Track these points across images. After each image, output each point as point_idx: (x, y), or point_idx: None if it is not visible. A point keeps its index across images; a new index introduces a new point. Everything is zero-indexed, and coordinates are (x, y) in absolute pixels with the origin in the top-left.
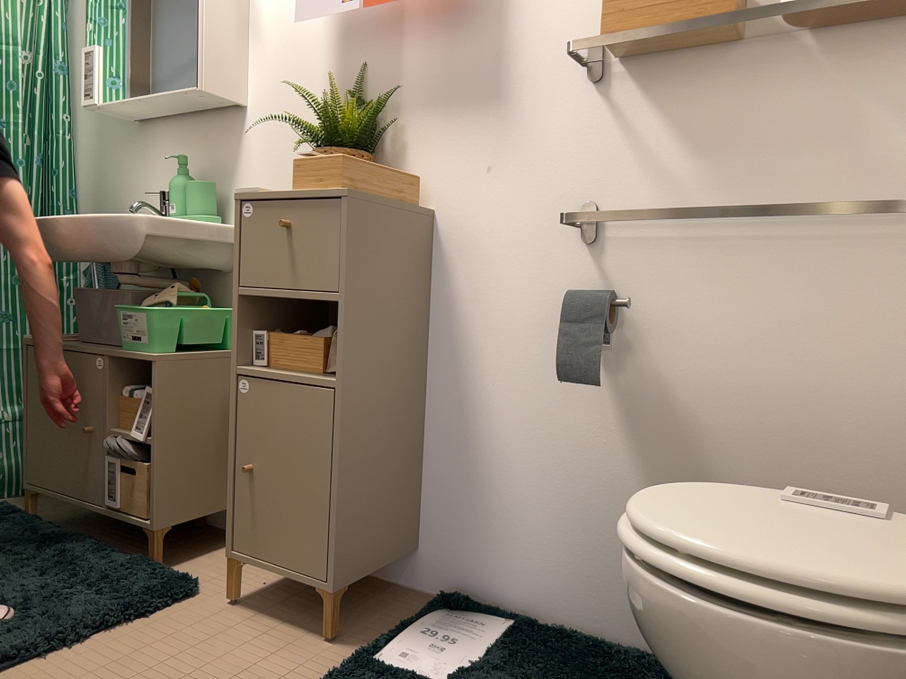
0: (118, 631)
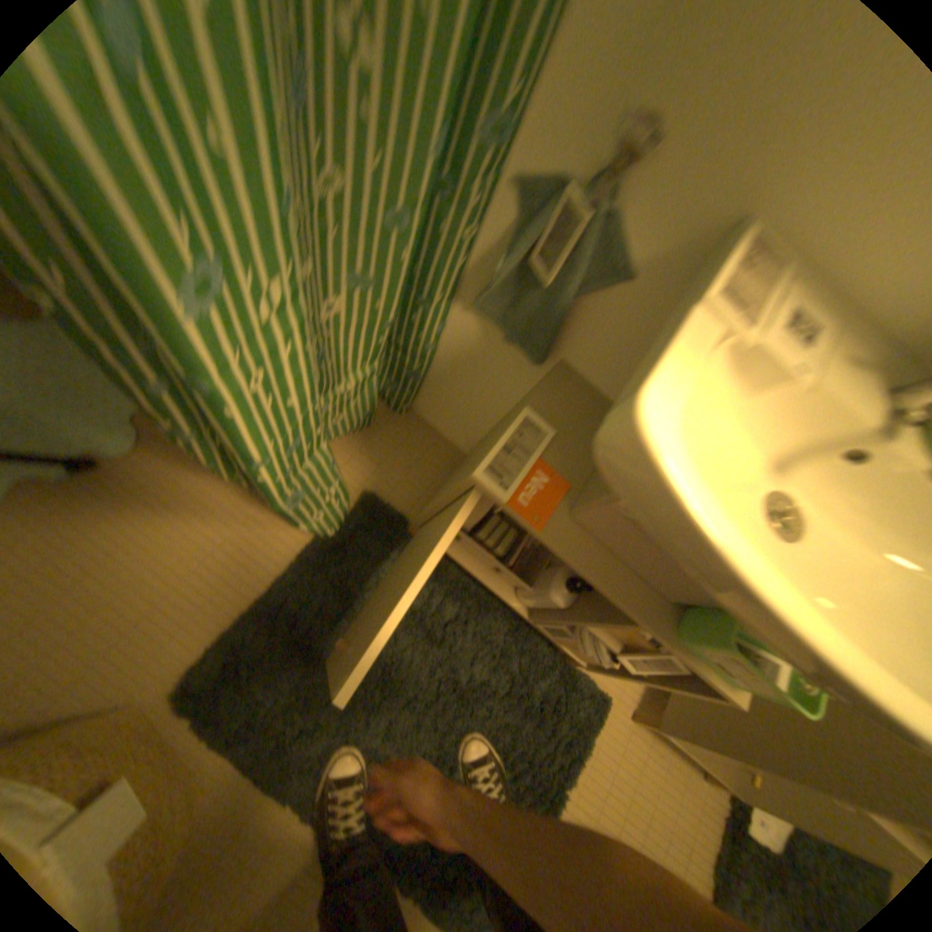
0: (582, 784)
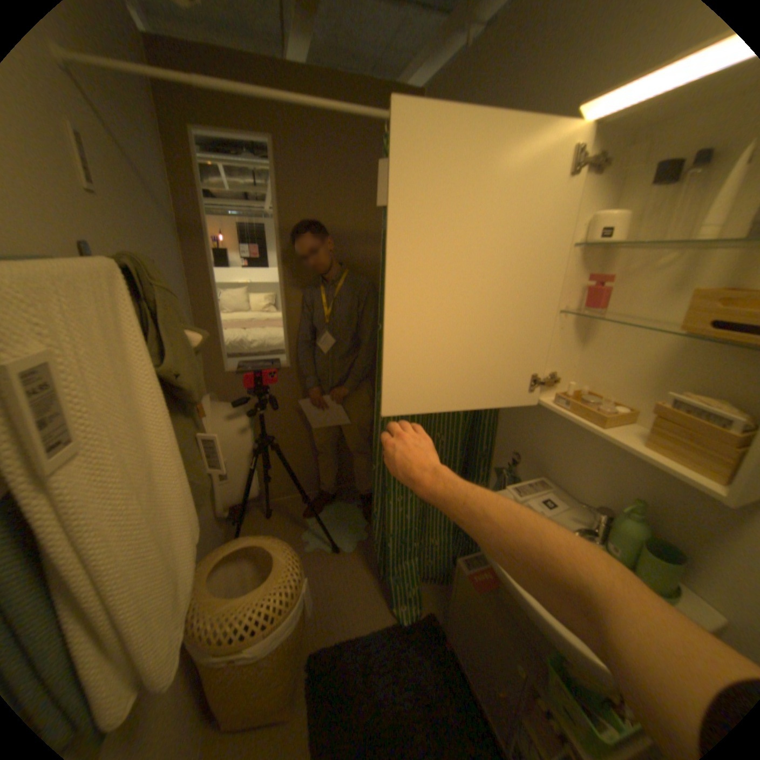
0: None
